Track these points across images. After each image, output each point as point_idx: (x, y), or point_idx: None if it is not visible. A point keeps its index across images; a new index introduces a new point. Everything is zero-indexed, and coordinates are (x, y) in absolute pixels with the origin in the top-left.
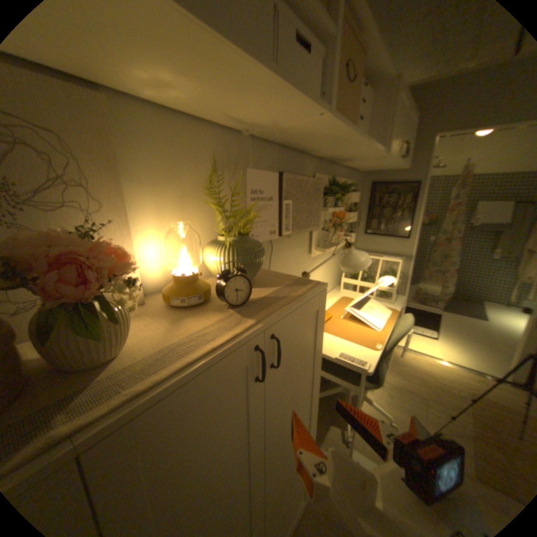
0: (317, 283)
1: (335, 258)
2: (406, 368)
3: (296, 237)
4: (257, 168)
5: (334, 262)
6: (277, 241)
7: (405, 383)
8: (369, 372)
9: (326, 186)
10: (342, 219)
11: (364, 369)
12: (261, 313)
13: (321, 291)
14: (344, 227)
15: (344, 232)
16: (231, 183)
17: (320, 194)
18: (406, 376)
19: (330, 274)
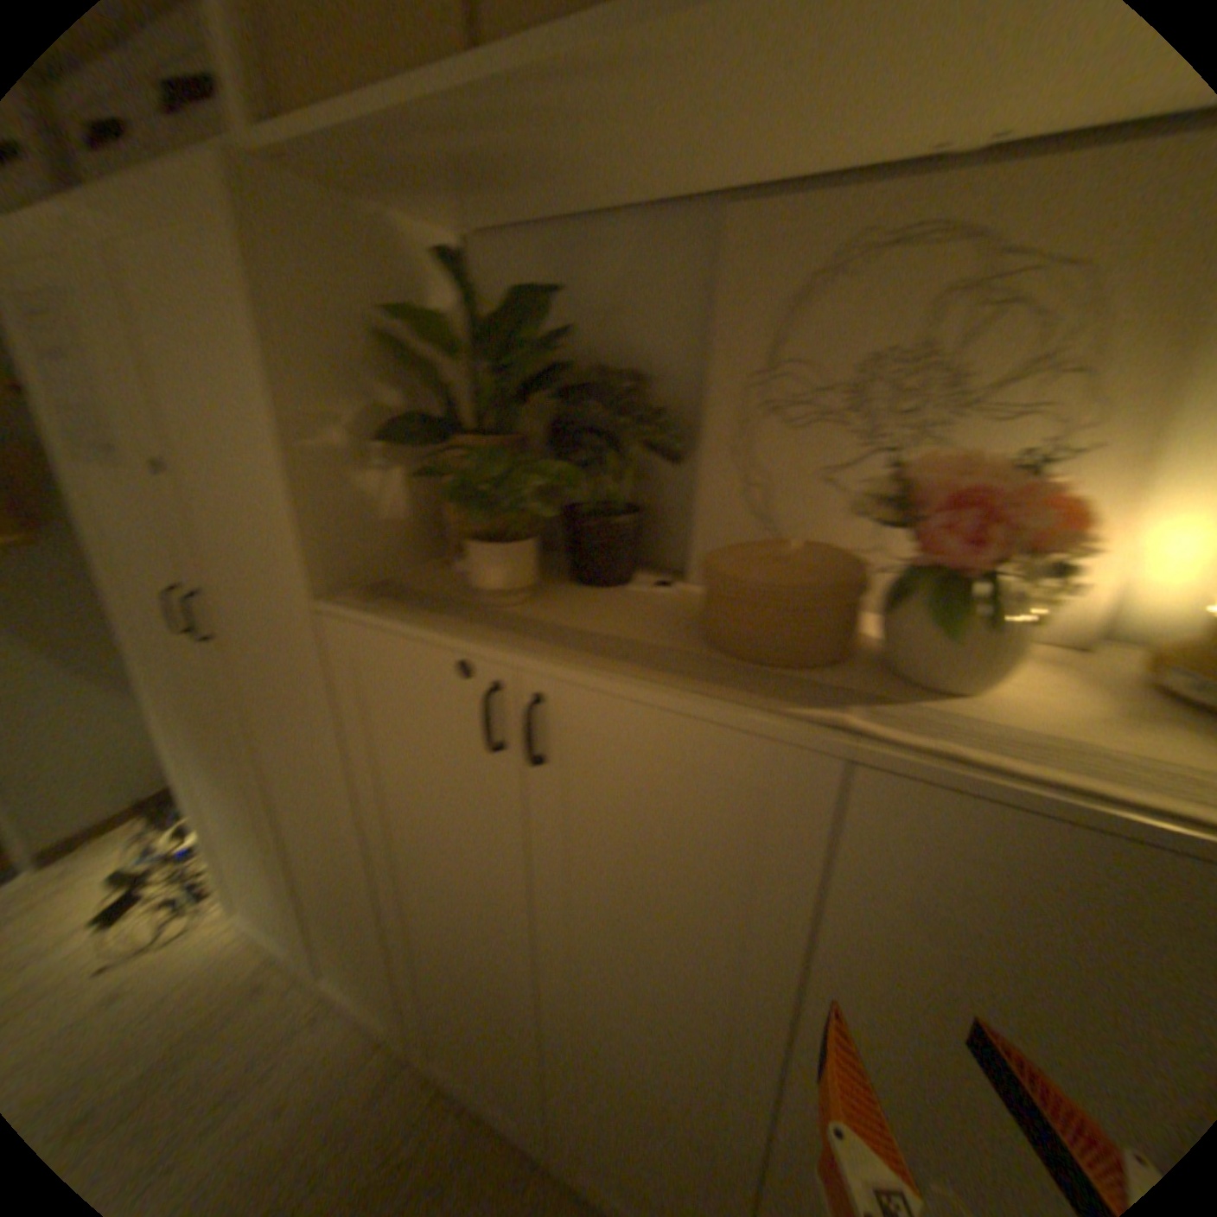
0: None
1: None
2: None
3: None
4: None
5: None
6: None
7: None
8: None
9: None
10: None
11: None
12: None
13: None
14: None
15: None
16: None
17: None
18: None
19: None
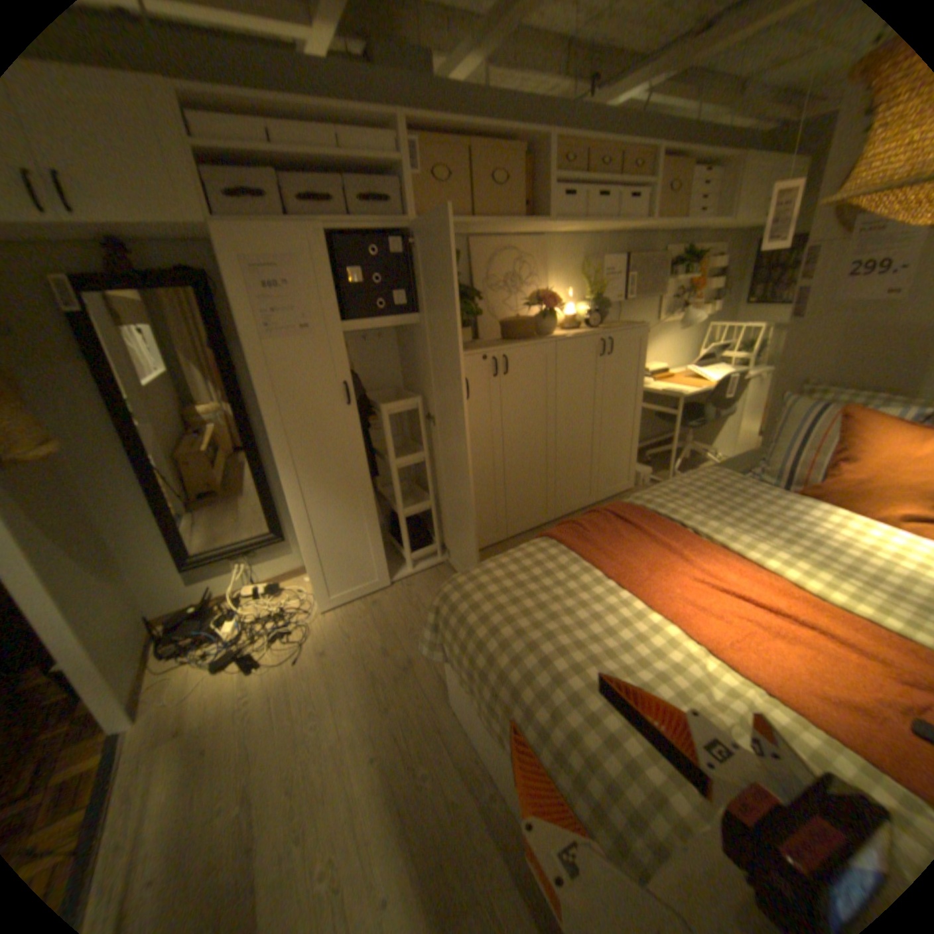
0: (641, 323)
1: (695, 331)
2: None
3: (644, 305)
4: (612, 254)
5: (693, 334)
6: (625, 307)
7: None
8: (683, 396)
9: (680, 257)
10: (704, 288)
11: (680, 394)
12: (605, 329)
13: (643, 328)
14: (709, 297)
15: (709, 302)
16: (594, 267)
17: (671, 265)
18: None
19: (687, 347)
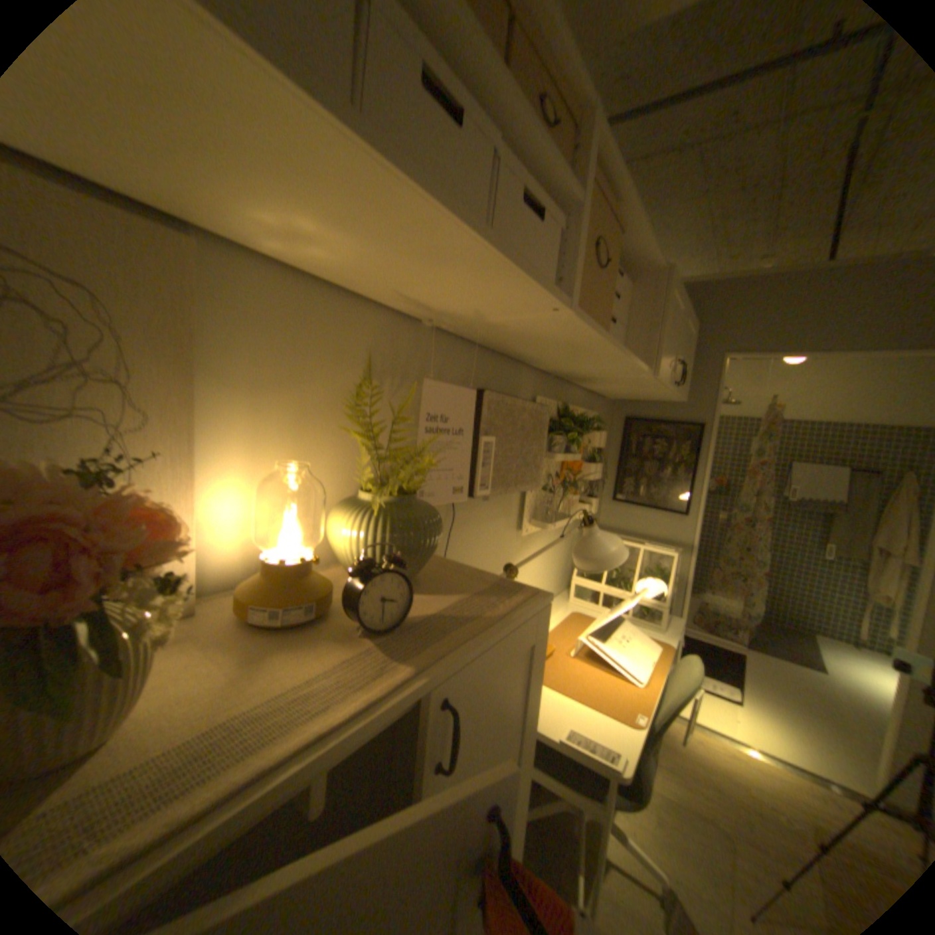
0: (536, 594)
1: (563, 540)
2: (689, 764)
3: (498, 499)
4: (441, 380)
5: (560, 546)
6: (465, 505)
7: (689, 797)
8: (625, 778)
9: (553, 418)
10: (577, 474)
11: (616, 770)
12: (427, 653)
13: (542, 610)
14: (580, 488)
15: (579, 495)
16: (395, 401)
17: (543, 430)
18: (689, 780)
19: (553, 568)
